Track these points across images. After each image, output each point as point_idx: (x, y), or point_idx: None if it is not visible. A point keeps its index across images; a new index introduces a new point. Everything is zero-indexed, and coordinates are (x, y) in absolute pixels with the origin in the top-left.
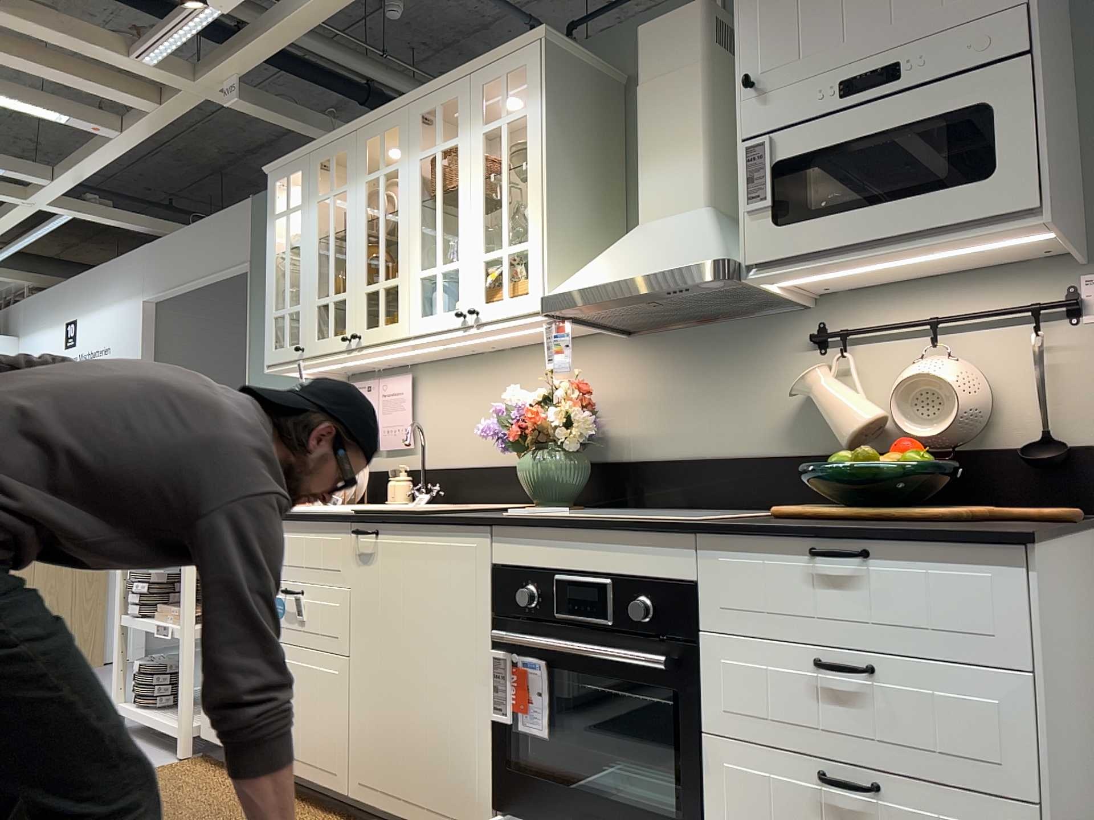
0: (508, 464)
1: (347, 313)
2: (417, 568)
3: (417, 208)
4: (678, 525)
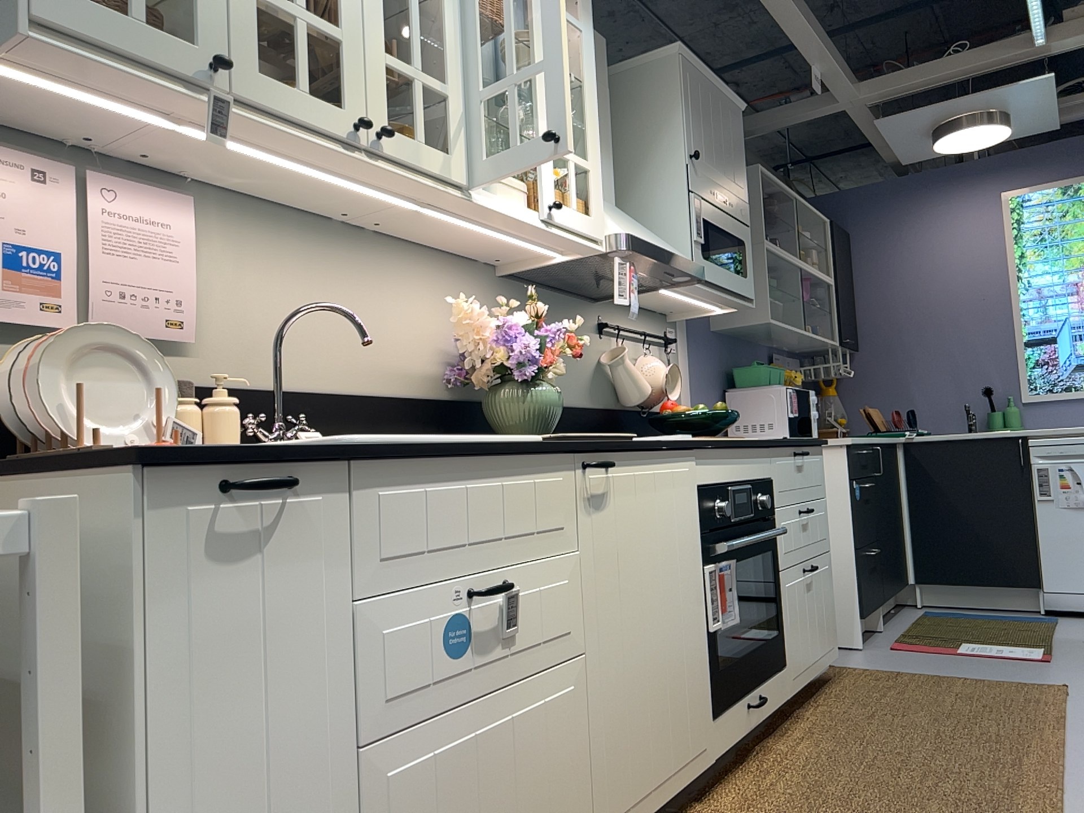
0: (380, 393)
1: (350, 76)
2: (651, 502)
3: (472, 11)
4: (773, 442)
